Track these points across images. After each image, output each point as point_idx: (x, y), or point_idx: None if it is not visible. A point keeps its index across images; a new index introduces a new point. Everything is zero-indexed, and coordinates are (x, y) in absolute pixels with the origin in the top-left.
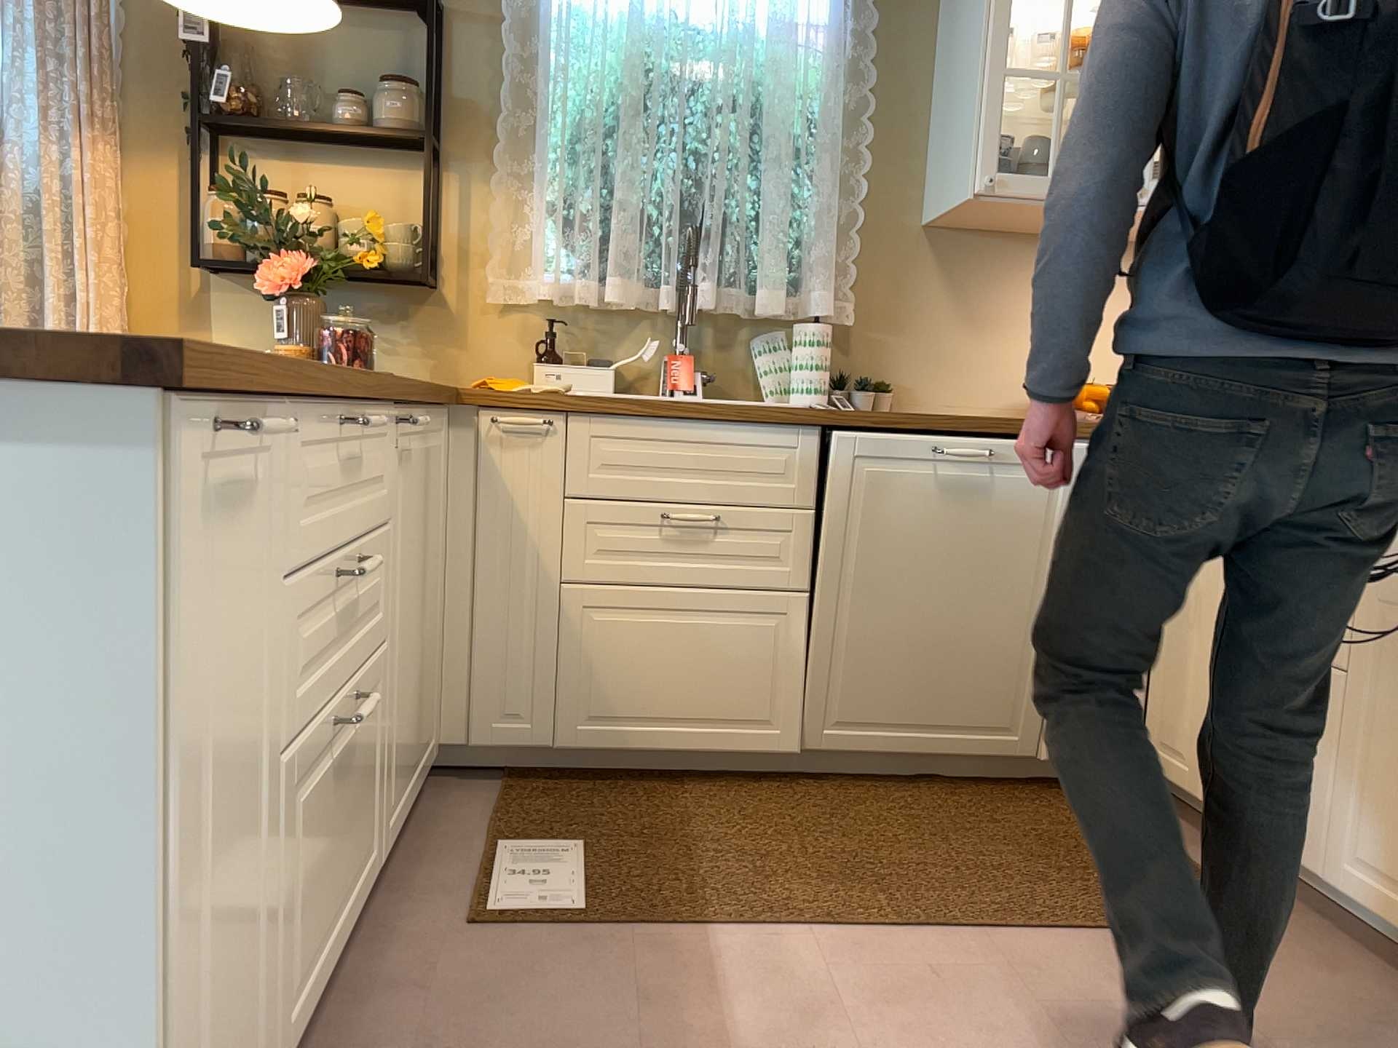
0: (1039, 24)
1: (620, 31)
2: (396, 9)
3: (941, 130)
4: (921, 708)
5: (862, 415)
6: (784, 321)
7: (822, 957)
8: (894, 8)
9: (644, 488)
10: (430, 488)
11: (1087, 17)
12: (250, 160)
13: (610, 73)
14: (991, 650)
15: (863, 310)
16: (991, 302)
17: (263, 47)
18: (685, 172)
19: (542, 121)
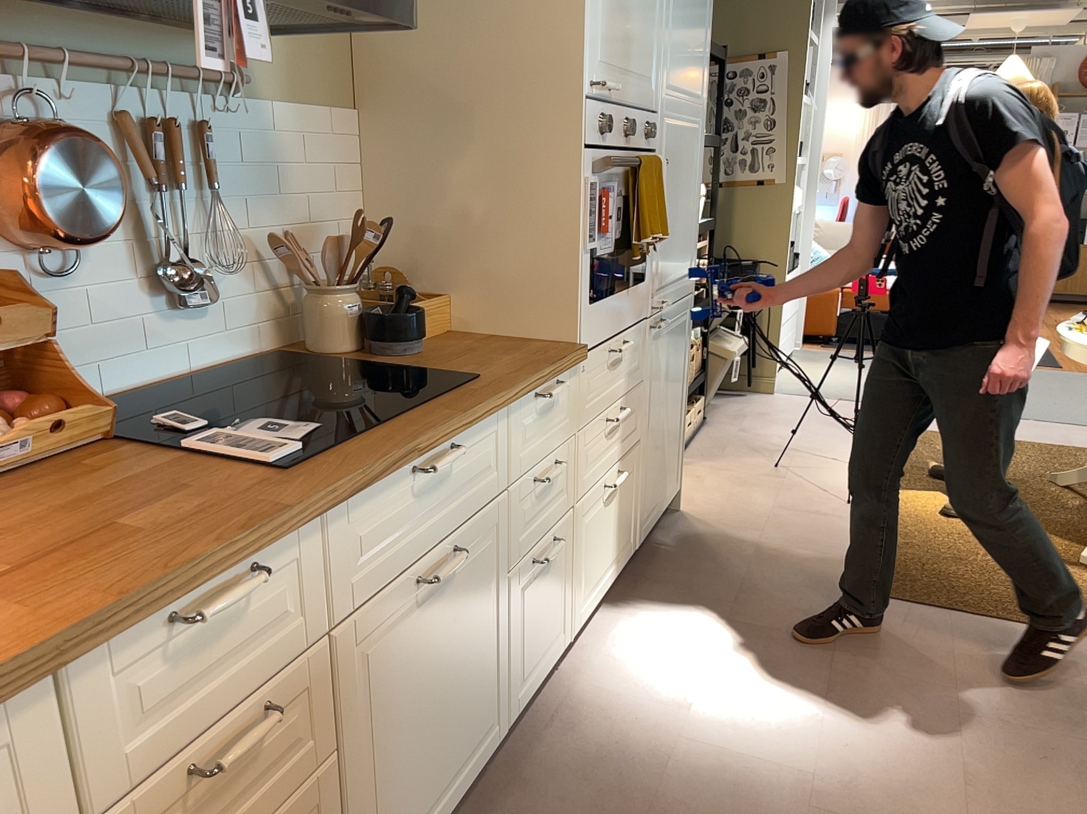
0: None
1: None
2: None
3: None
4: None
5: None
6: None
7: None
8: None
9: None
10: None
11: None
12: None
13: None
14: None
15: None
16: None
17: None
18: None
19: None
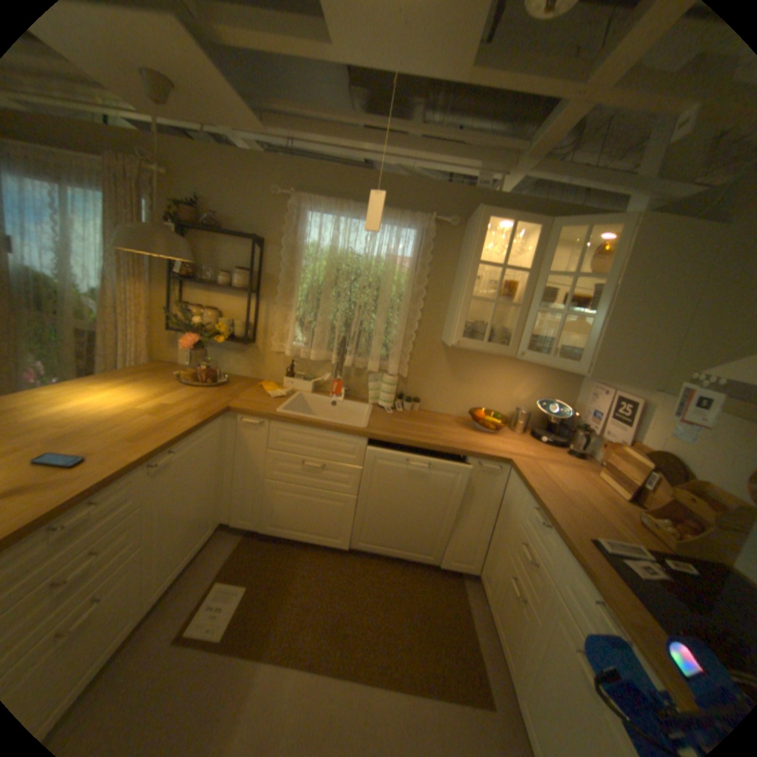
0: (495, 272)
1: (327, 254)
2: (244, 238)
3: (451, 307)
4: (395, 543)
5: (383, 438)
6: (381, 371)
7: (295, 694)
8: (441, 252)
9: (297, 451)
10: (202, 455)
11: (518, 268)
12: (190, 289)
13: (323, 270)
14: (425, 528)
15: (413, 370)
16: (464, 373)
17: (197, 248)
18: (348, 311)
19: (295, 286)
